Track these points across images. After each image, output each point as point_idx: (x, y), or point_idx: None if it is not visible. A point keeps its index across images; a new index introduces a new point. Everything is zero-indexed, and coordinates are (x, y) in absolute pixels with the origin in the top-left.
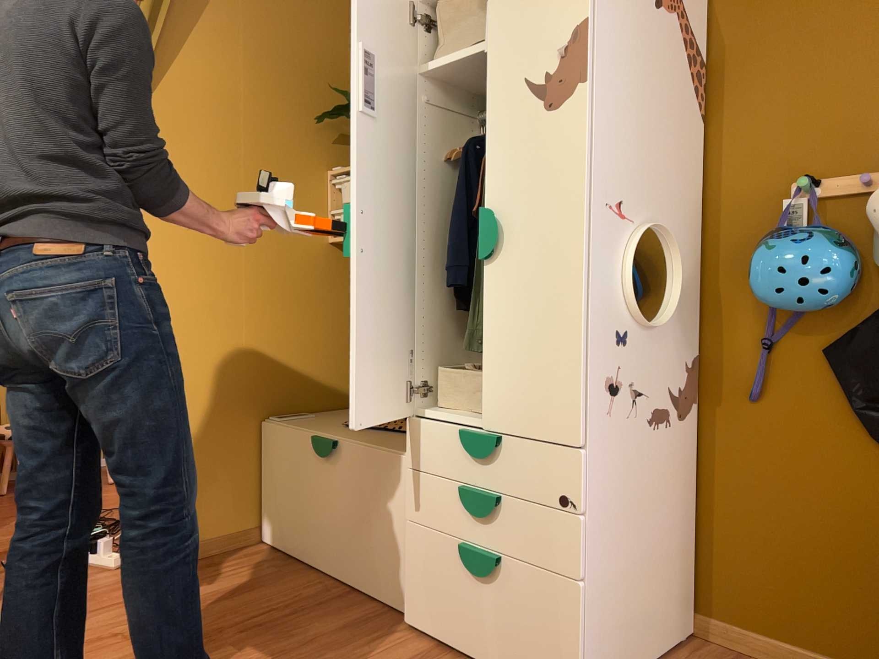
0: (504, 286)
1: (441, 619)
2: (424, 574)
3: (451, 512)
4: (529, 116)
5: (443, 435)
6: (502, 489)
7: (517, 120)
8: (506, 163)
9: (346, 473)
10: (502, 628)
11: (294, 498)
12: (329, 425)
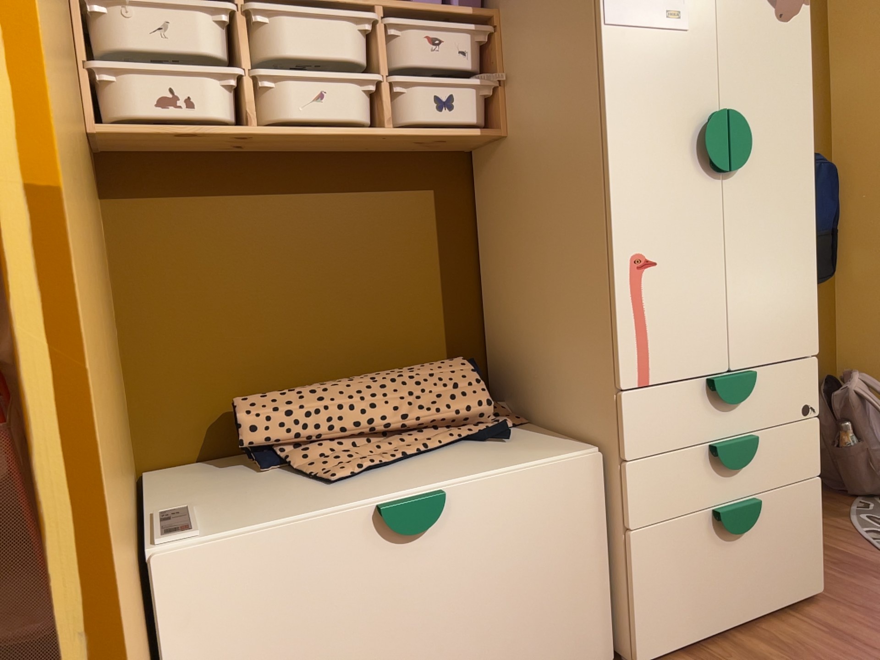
0: (746, 204)
1: (691, 615)
2: (664, 582)
3: (696, 482)
4: (762, 19)
5: (680, 396)
6: (753, 425)
7: (750, 18)
8: (741, 65)
9: (470, 534)
10: (759, 568)
11: (317, 659)
12: (298, 495)
